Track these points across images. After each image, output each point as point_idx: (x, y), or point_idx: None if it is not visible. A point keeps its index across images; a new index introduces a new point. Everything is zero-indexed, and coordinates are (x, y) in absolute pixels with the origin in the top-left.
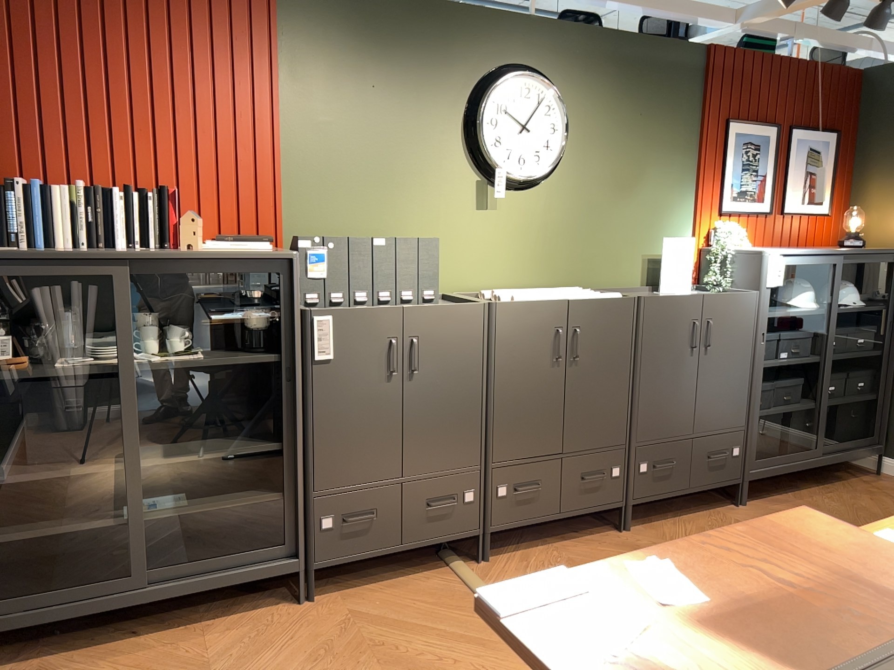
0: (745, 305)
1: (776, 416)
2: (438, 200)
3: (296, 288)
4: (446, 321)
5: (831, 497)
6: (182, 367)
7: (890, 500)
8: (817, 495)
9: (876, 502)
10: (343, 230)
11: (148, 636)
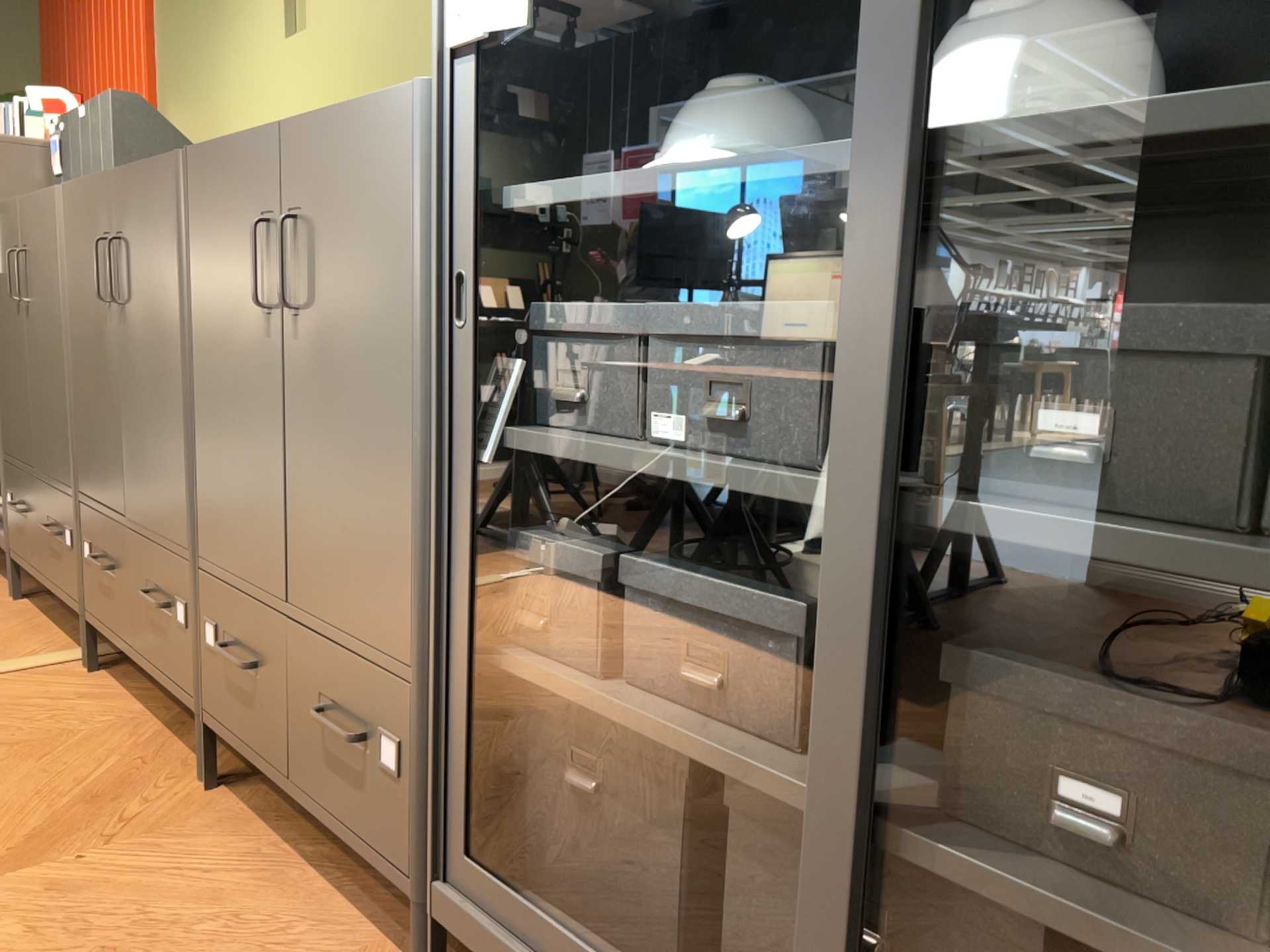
0: (378, 147)
1: (656, 755)
2: (251, 43)
3: None
4: (39, 221)
5: None
6: None
7: None
8: None
9: None
10: (190, 122)
11: None
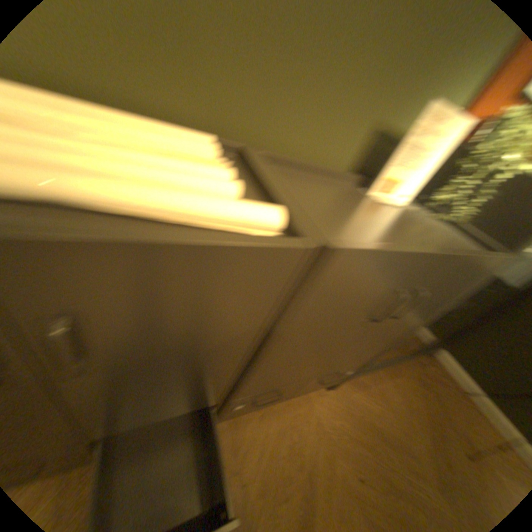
0: (481, 273)
1: None
2: None
3: None
4: None
5: (398, 387)
6: None
7: (436, 402)
8: (389, 380)
9: (426, 402)
10: None
11: None
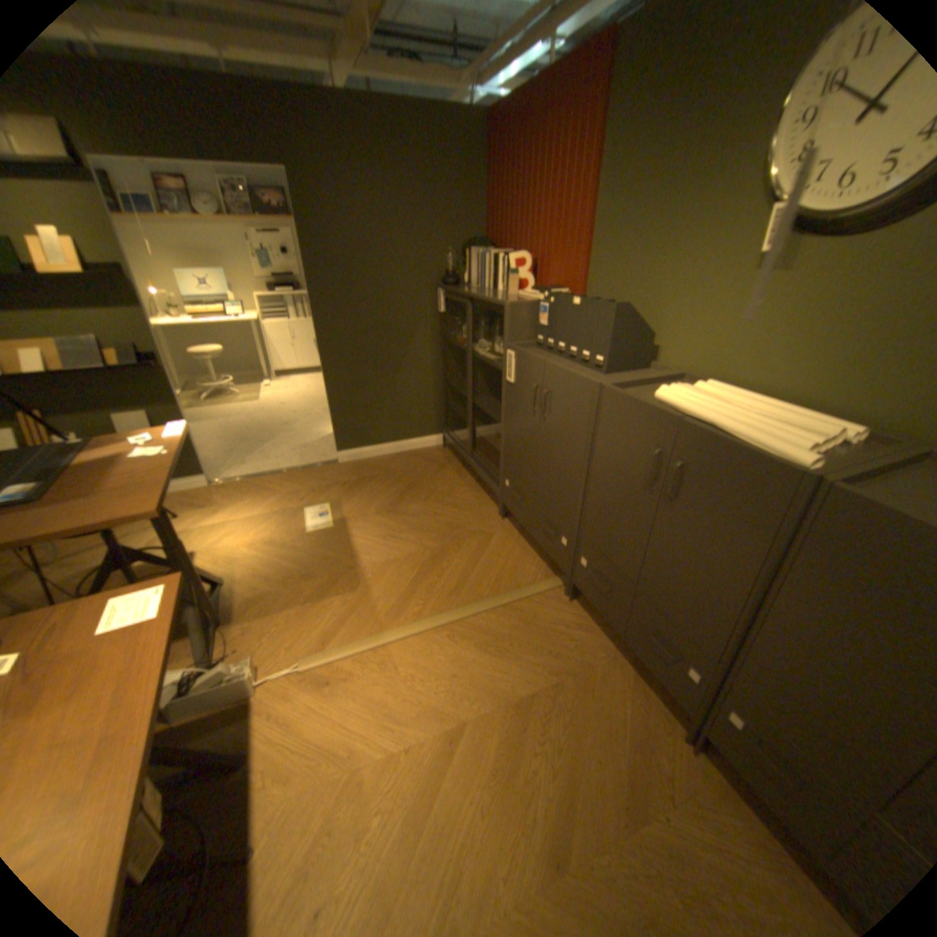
0: None
1: None
2: (708, 257)
3: (505, 327)
4: (567, 385)
5: None
6: (483, 360)
7: None
8: None
9: None
10: (620, 287)
11: (470, 478)
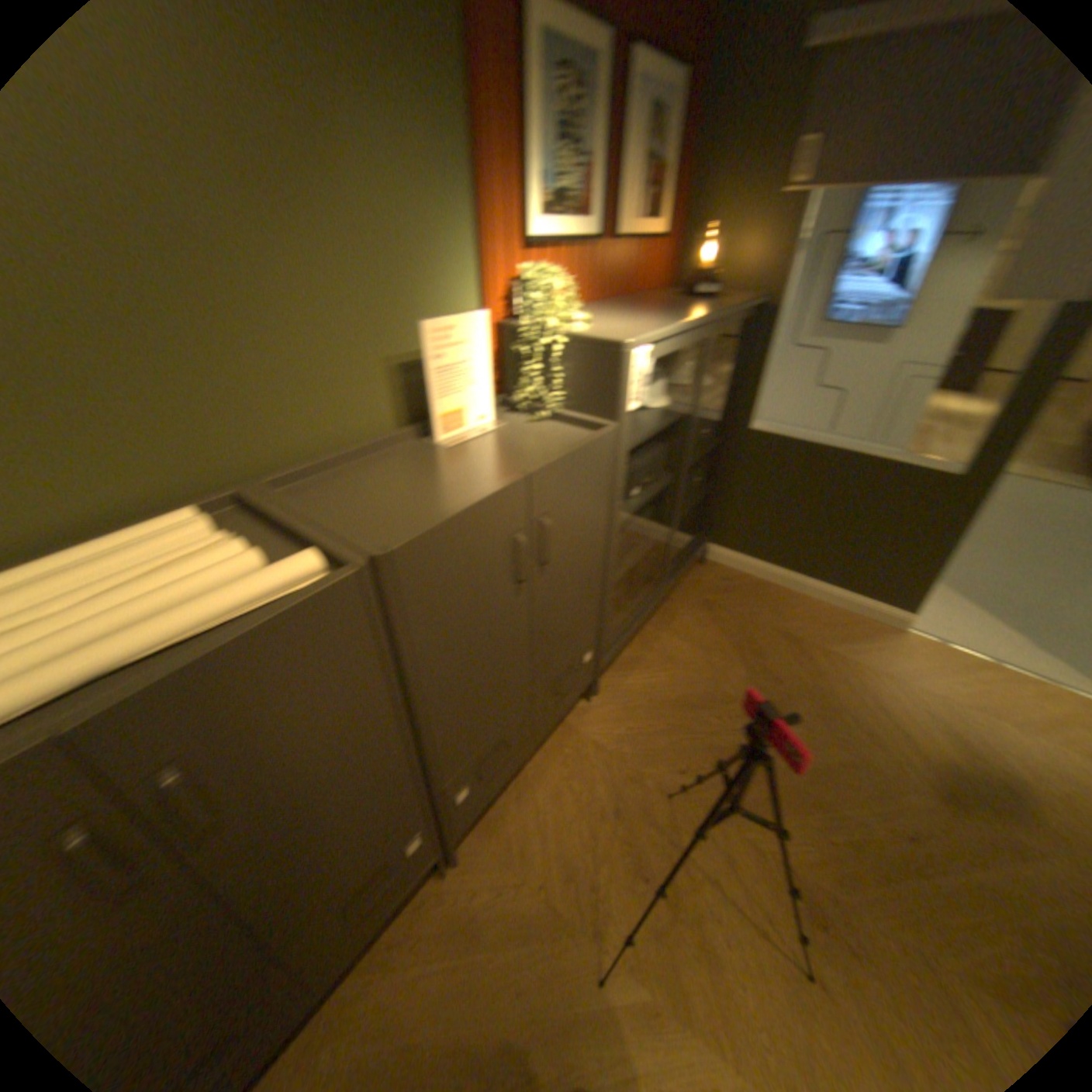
0: (599, 459)
1: (624, 568)
2: None
3: None
4: None
5: (678, 632)
6: None
7: (731, 616)
8: (663, 631)
9: (719, 624)
10: None
11: None
